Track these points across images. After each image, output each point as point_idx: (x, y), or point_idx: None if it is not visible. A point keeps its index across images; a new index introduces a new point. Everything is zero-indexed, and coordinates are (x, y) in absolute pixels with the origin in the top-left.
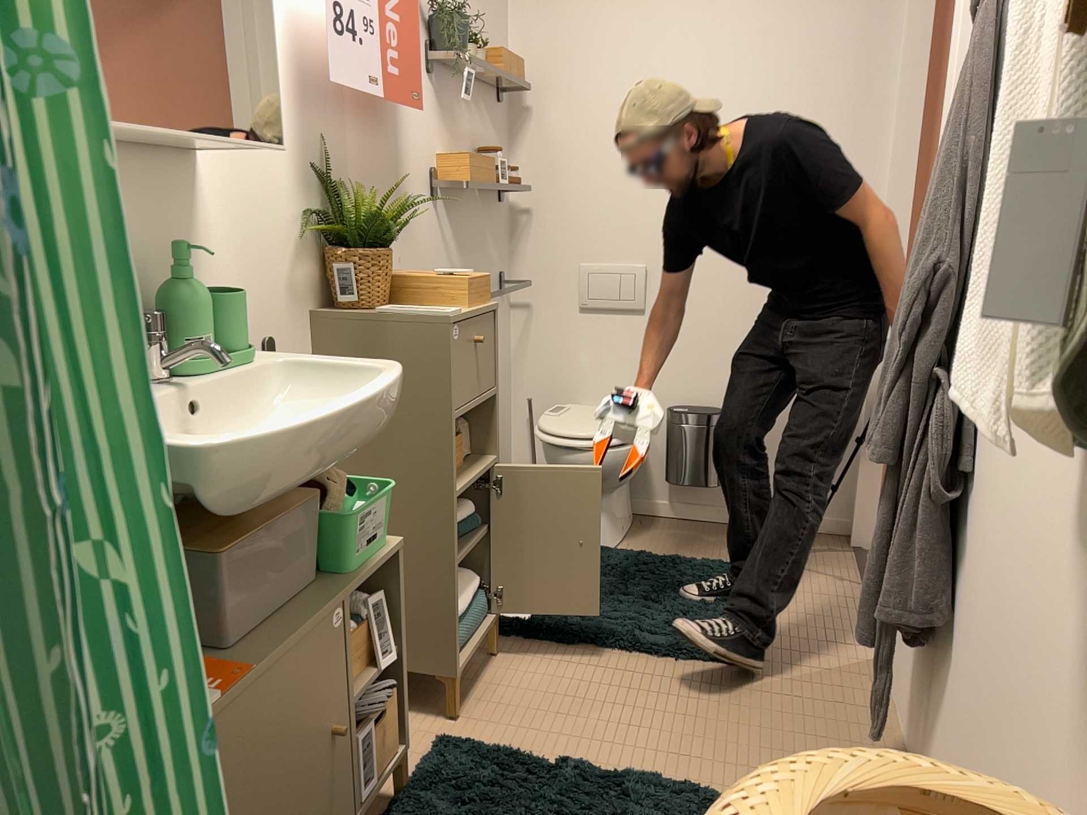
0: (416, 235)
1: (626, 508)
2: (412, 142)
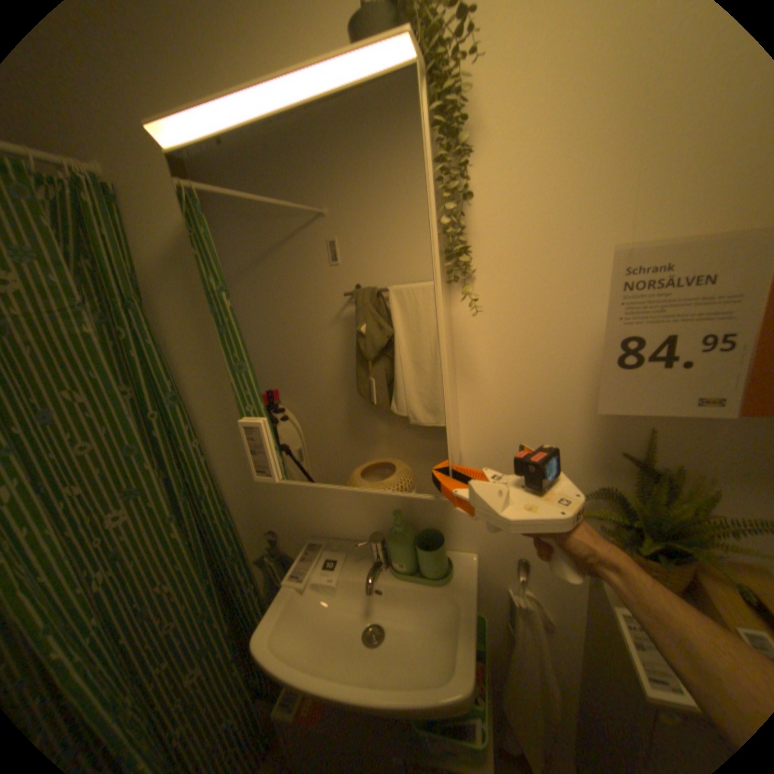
0: None
1: None
2: None
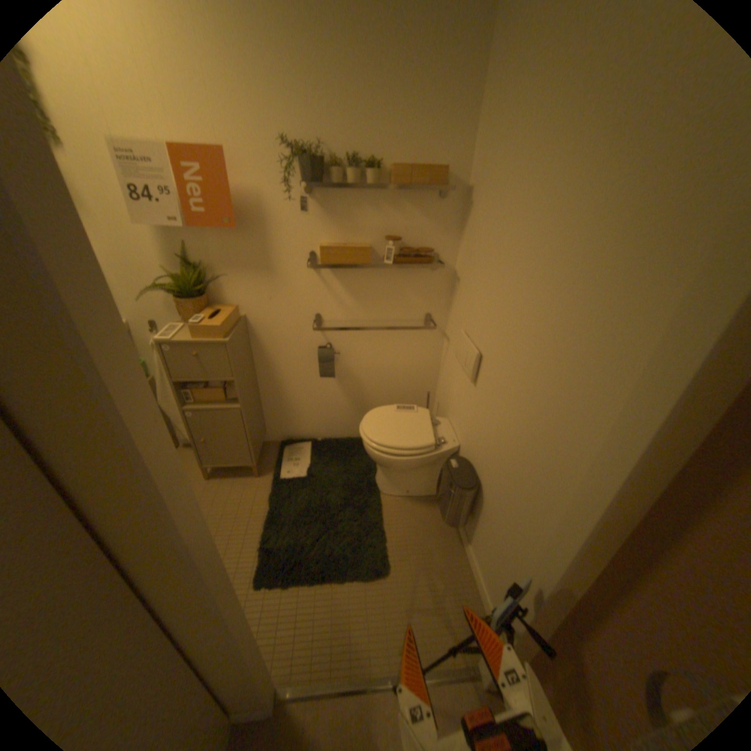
0: (286, 287)
1: (419, 484)
2: (280, 235)
